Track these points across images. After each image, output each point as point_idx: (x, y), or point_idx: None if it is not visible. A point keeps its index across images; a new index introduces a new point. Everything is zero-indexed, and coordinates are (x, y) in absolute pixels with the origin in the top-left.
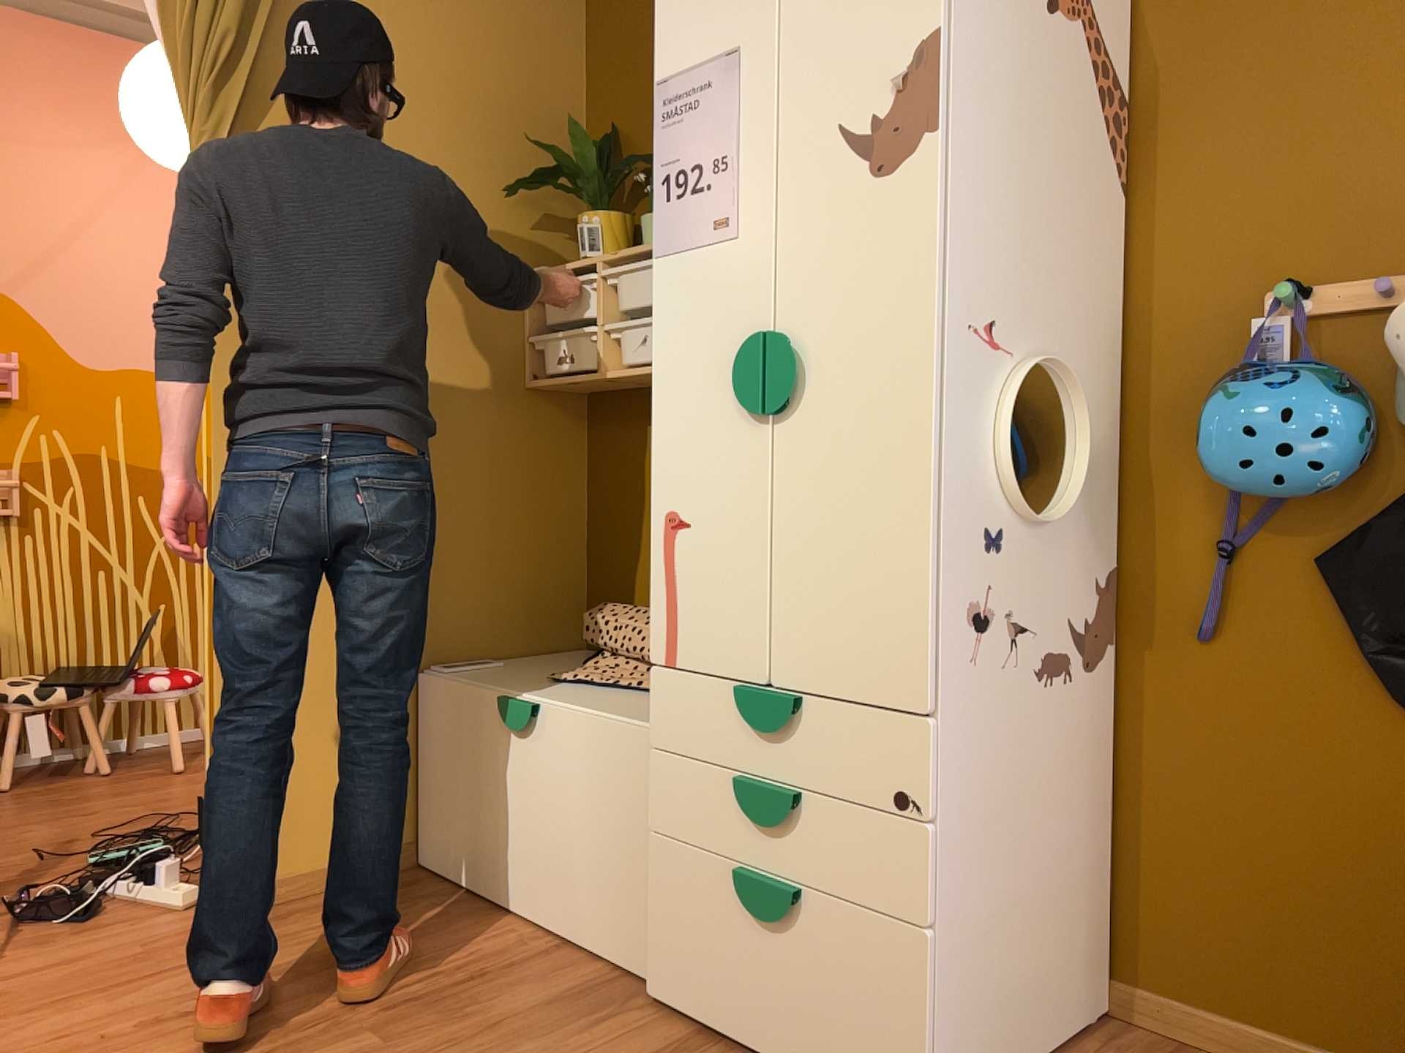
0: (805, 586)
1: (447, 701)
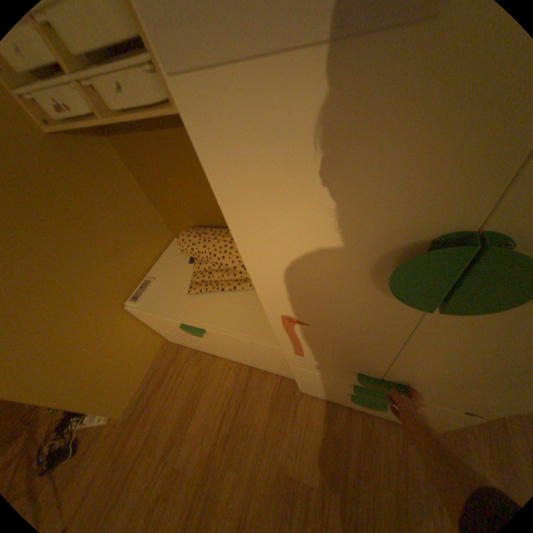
0: (430, 367)
1: (149, 317)
